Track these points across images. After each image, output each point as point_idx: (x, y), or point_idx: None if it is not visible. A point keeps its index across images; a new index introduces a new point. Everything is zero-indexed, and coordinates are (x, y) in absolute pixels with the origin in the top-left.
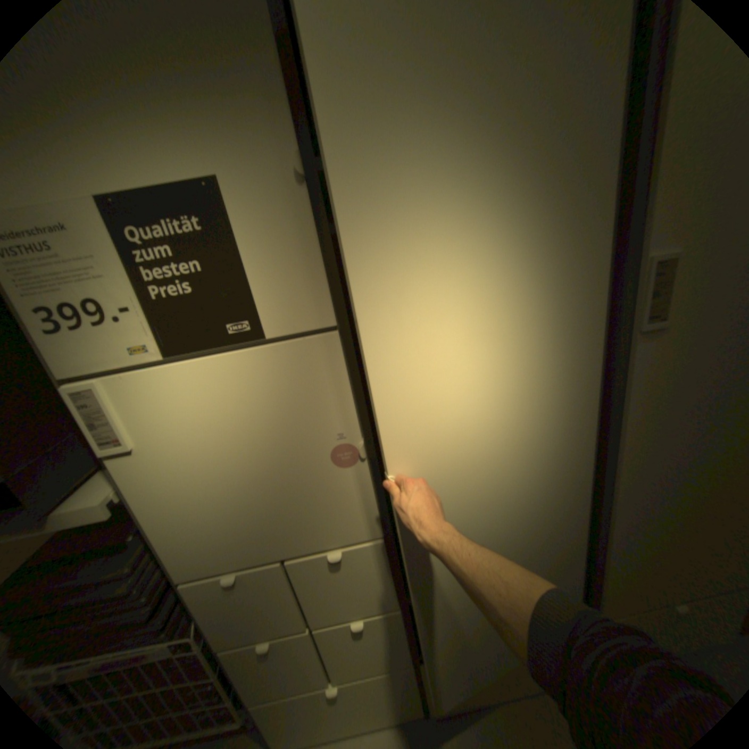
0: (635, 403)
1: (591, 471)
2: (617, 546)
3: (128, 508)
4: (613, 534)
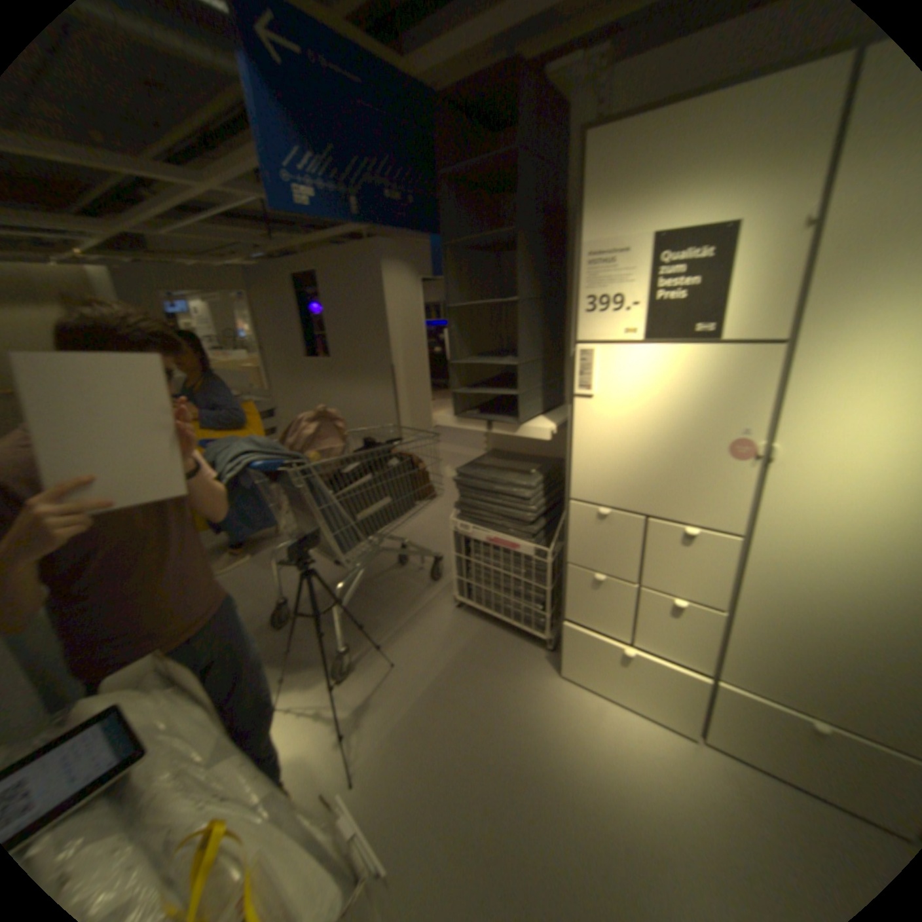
0: None
1: None
2: None
3: (569, 434)
4: None
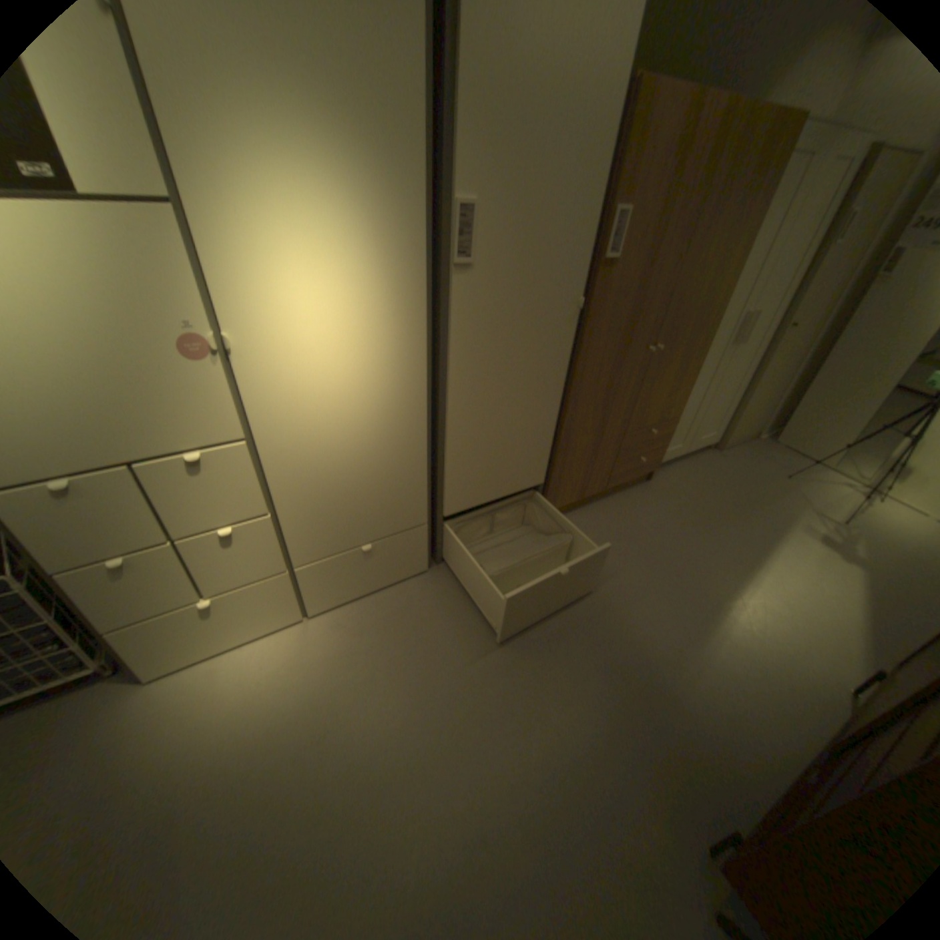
0: (454, 326)
1: (427, 385)
2: (449, 451)
3: None
4: (446, 440)
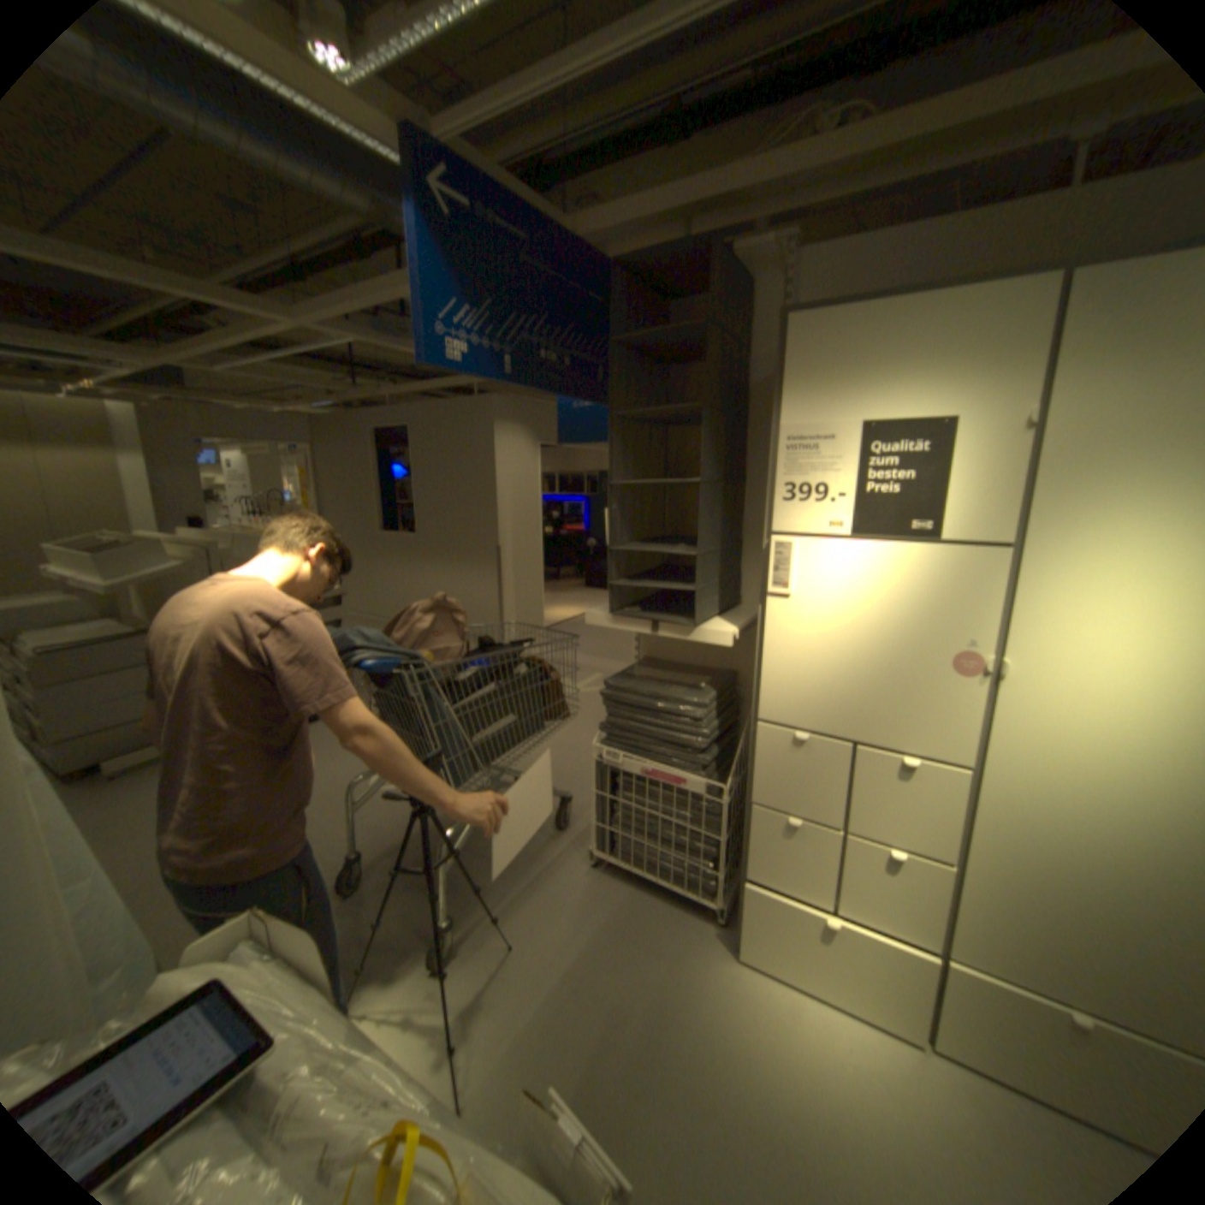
0: None
1: None
2: None
3: (762, 640)
4: None
